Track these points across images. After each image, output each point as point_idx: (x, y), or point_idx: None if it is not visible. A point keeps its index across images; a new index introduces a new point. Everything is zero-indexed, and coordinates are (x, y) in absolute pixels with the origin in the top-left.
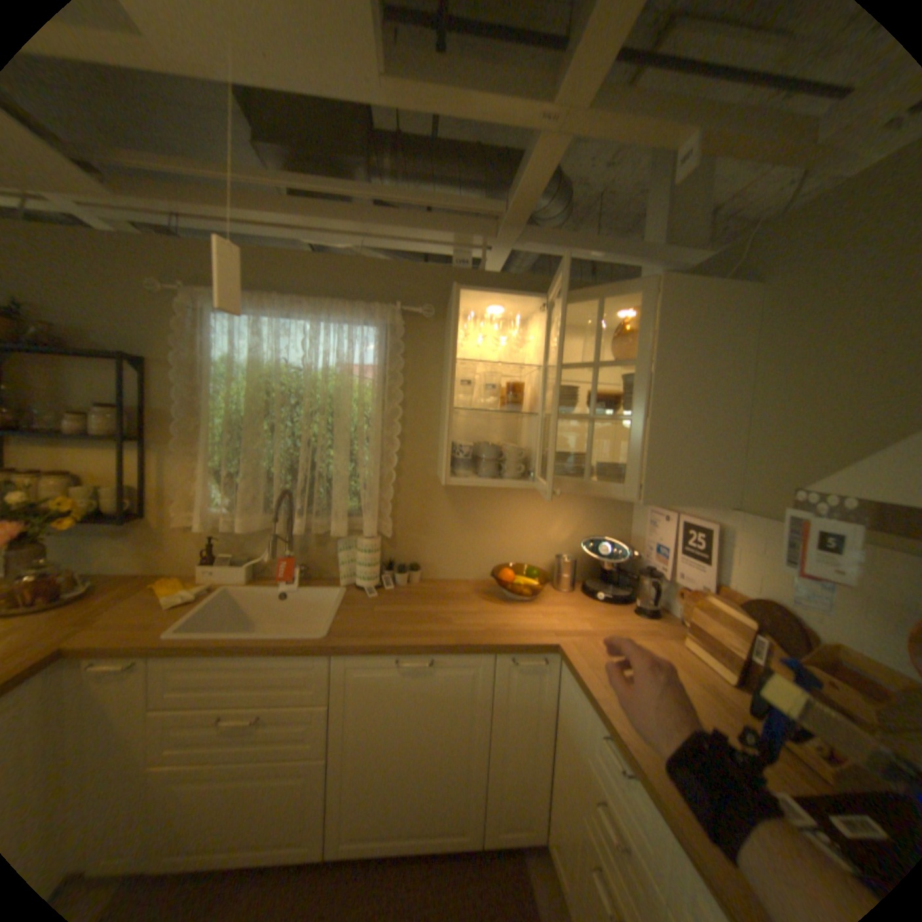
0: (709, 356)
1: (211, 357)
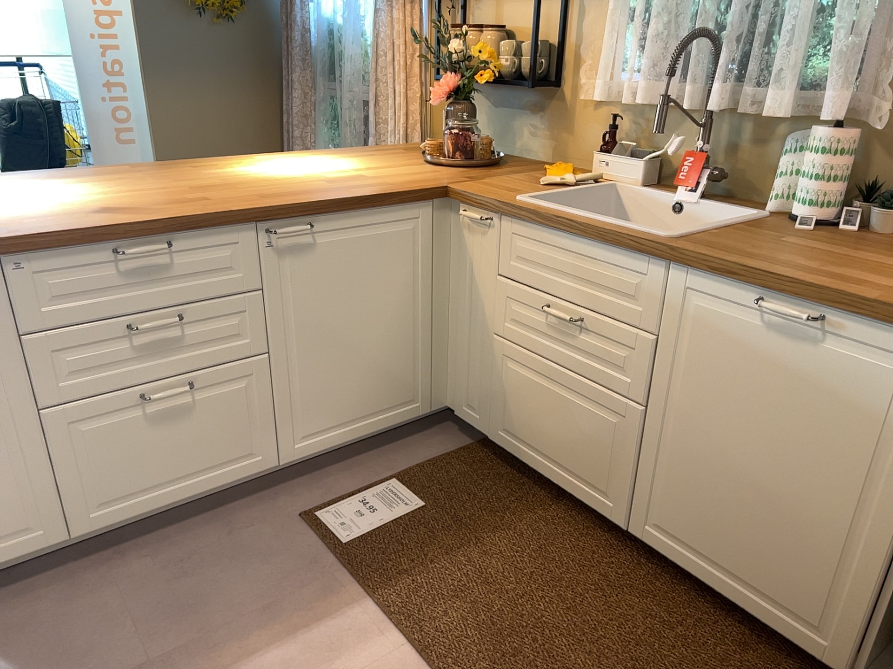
0: None
1: None
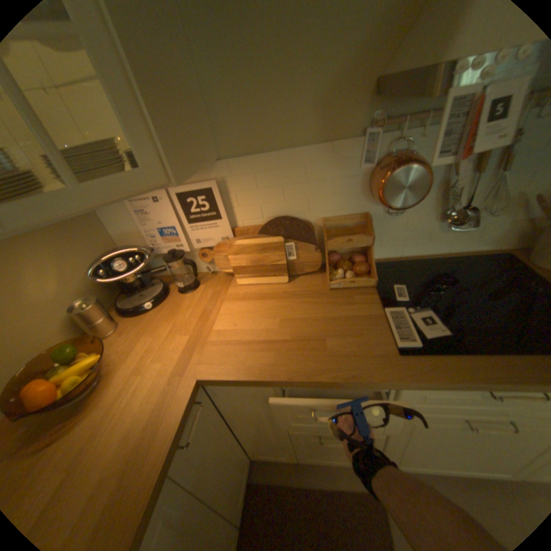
0: None
1: None
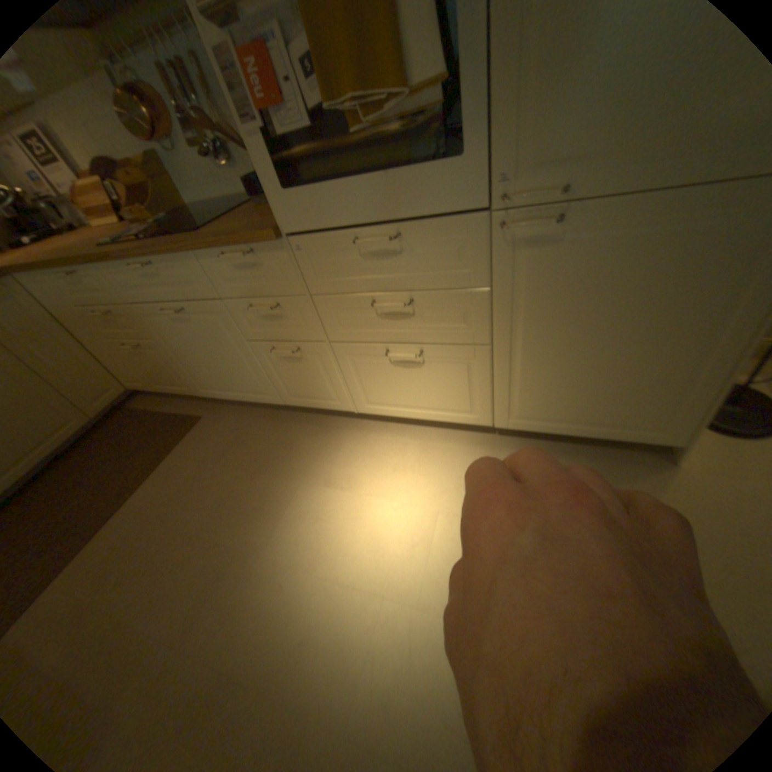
0: None
1: None
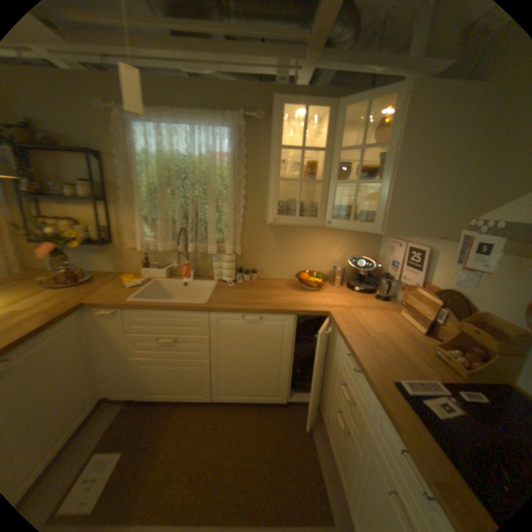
0: (437, 138)
1: (133, 149)
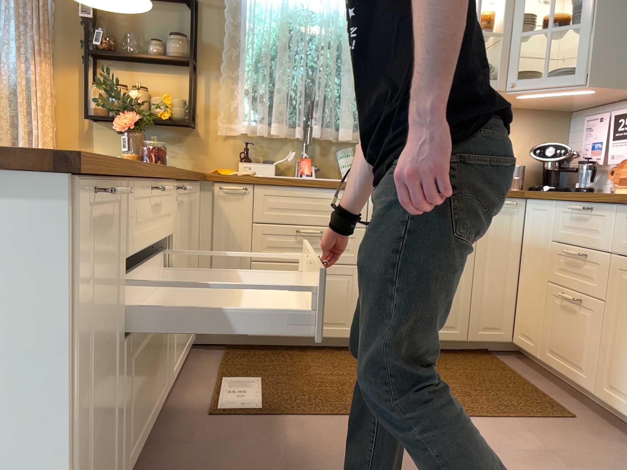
0: None
1: None
